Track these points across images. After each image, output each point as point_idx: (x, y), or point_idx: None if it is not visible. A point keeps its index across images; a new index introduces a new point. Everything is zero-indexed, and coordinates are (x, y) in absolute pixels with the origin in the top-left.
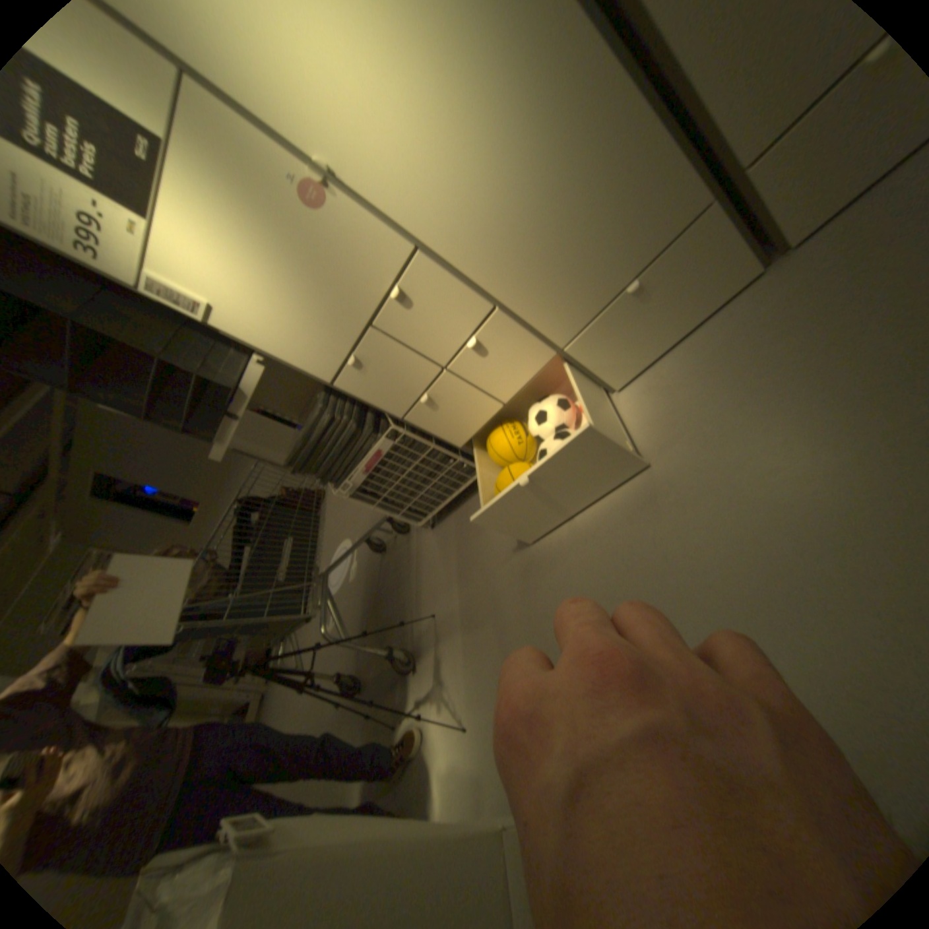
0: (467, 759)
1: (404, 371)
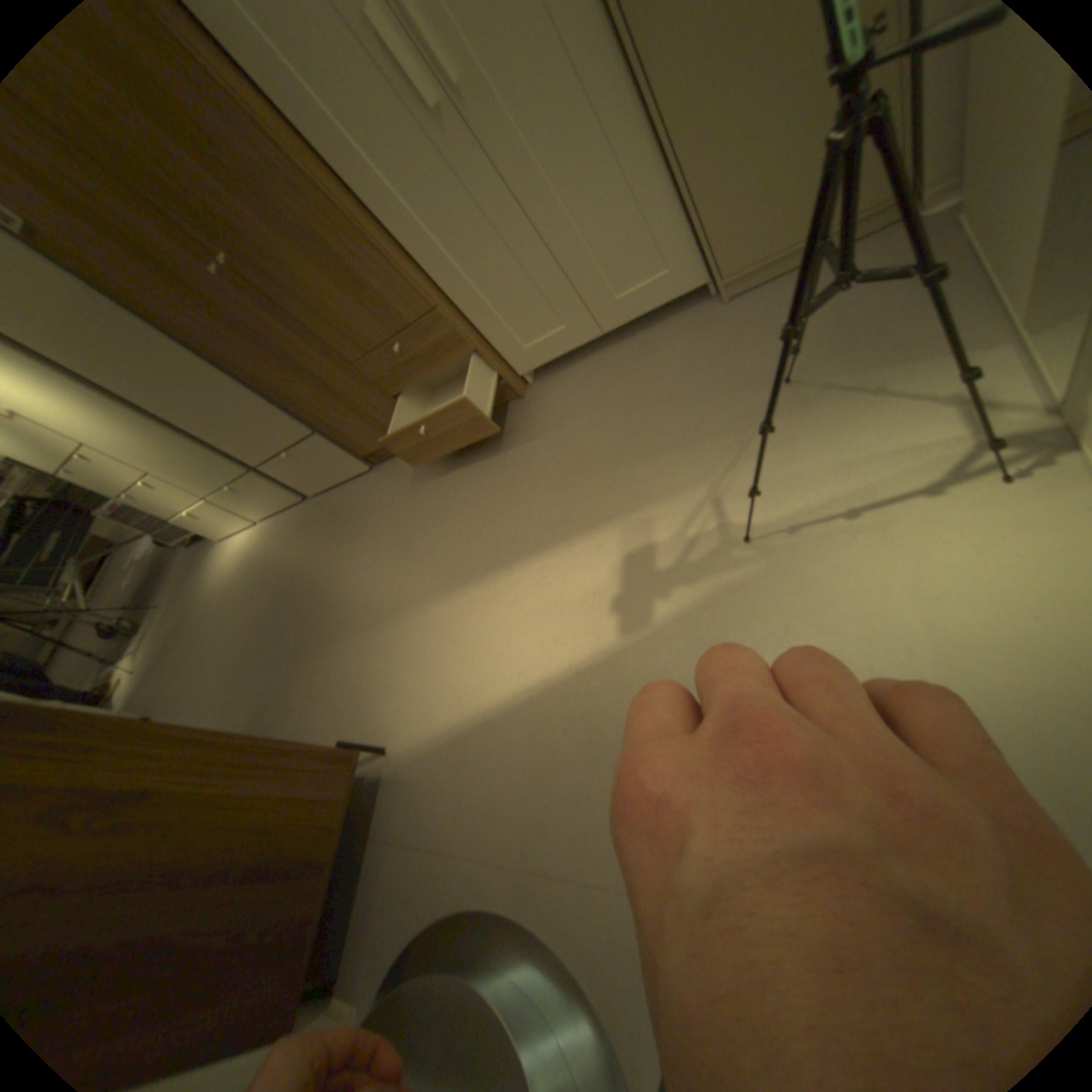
0: (129, 686)
1: (104, 482)
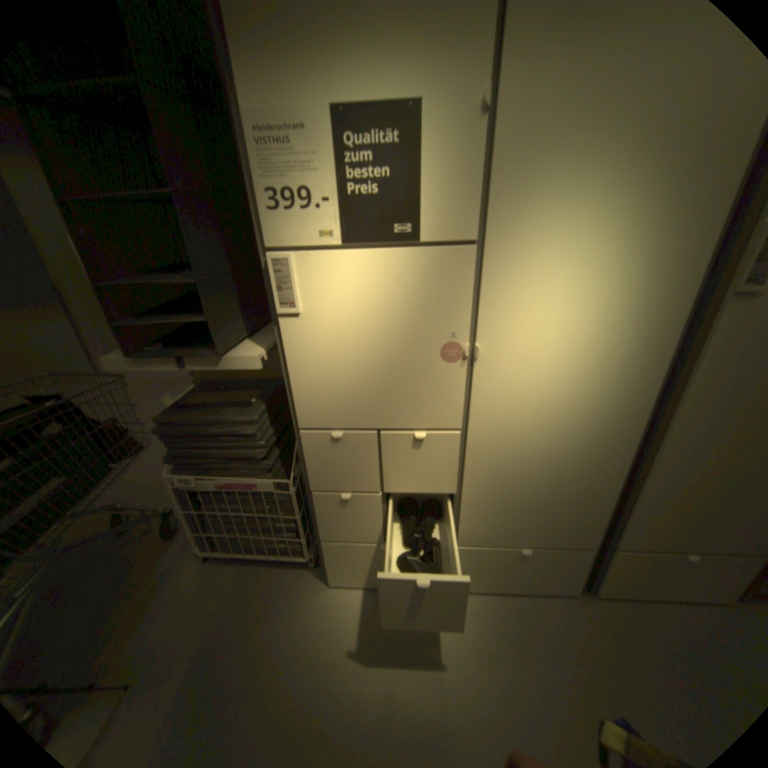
0: None
1: (355, 470)
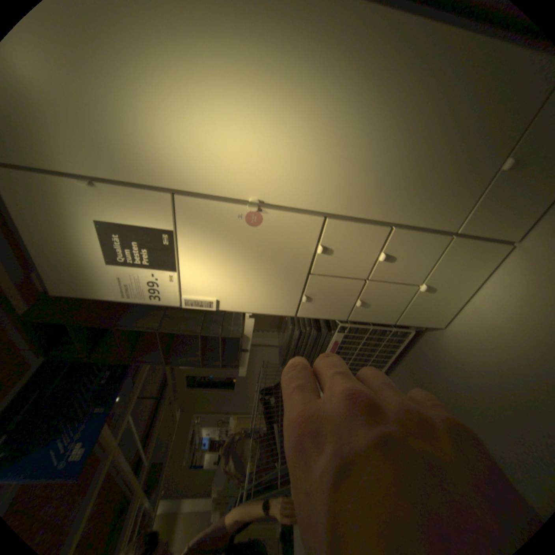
0: None
1: (340, 293)
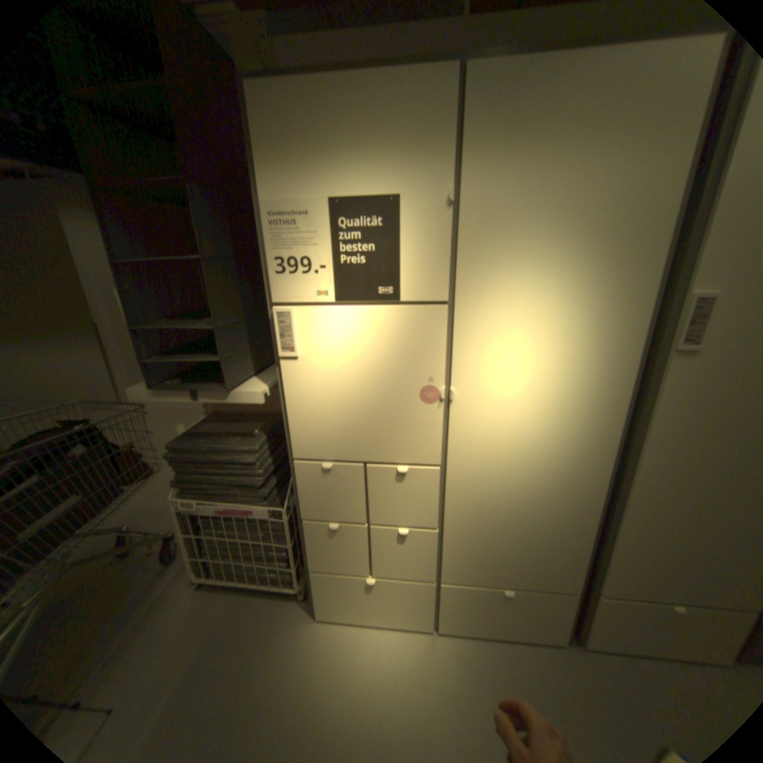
0: None
1: (343, 500)
